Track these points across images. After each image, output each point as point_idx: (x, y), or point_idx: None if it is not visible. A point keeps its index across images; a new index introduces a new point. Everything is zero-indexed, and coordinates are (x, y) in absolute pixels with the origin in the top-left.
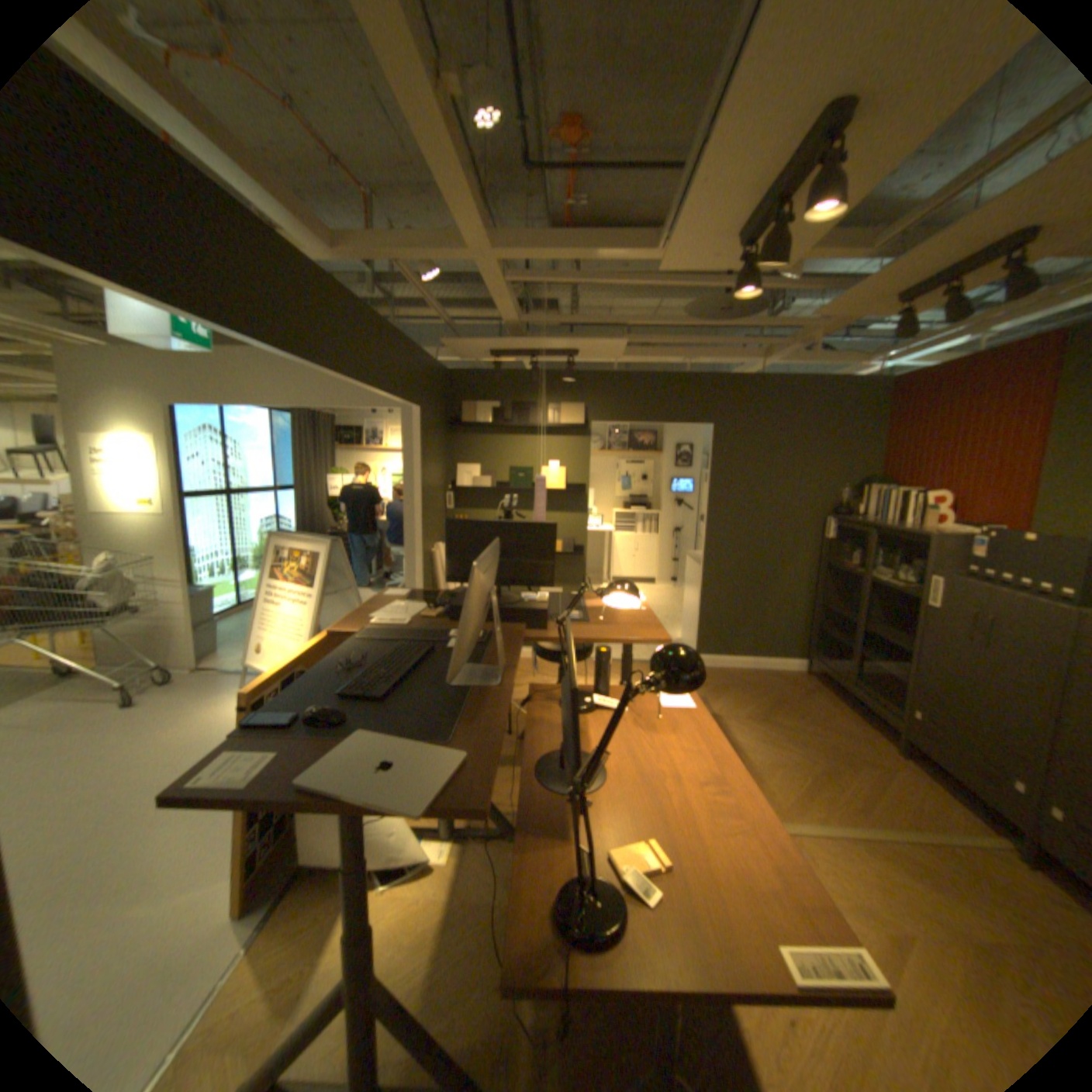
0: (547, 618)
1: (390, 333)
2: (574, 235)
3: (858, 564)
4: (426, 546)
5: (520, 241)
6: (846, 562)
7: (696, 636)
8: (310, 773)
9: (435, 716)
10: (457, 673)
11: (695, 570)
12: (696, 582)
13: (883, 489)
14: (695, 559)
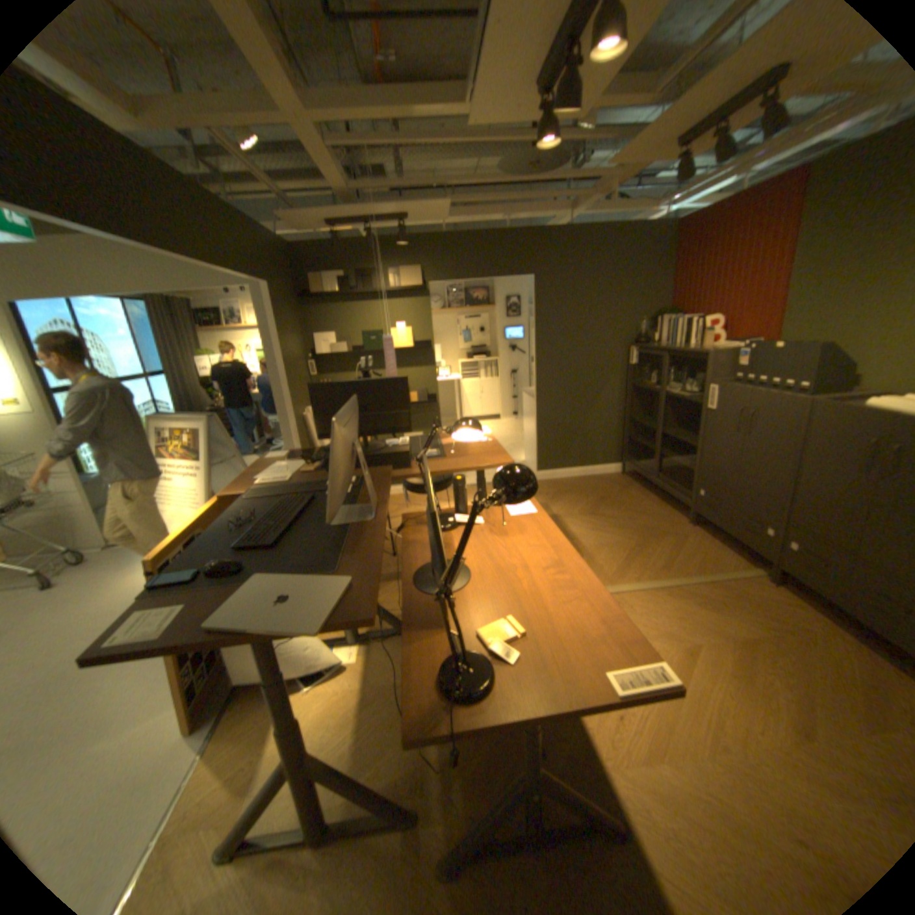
0: (410, 459)
1: (222, 208)
2: (384, 91)
3: (655, 382)
4: (298, 411)
5: (332, 100)
6: (646, 382)
7: (535, 457)
8: (217, 615)
9: (322, 552)
10: (336, 514)
11: (530, 403)
12: (532, 413)
13: (672, 318)
14: (529, 394)
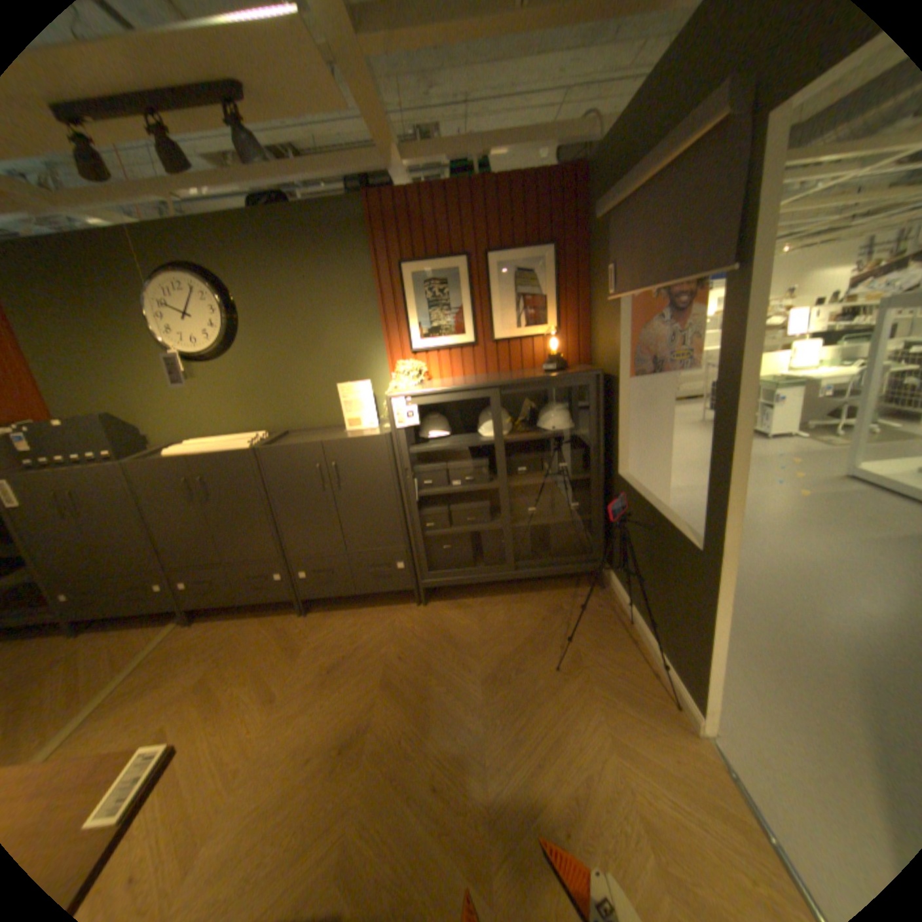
0: None
1: None
2: None
3: None
4: None
5: None
6: None
7: None
8: None
9: None
10: None
11: None
12: None
13: None
14: None
